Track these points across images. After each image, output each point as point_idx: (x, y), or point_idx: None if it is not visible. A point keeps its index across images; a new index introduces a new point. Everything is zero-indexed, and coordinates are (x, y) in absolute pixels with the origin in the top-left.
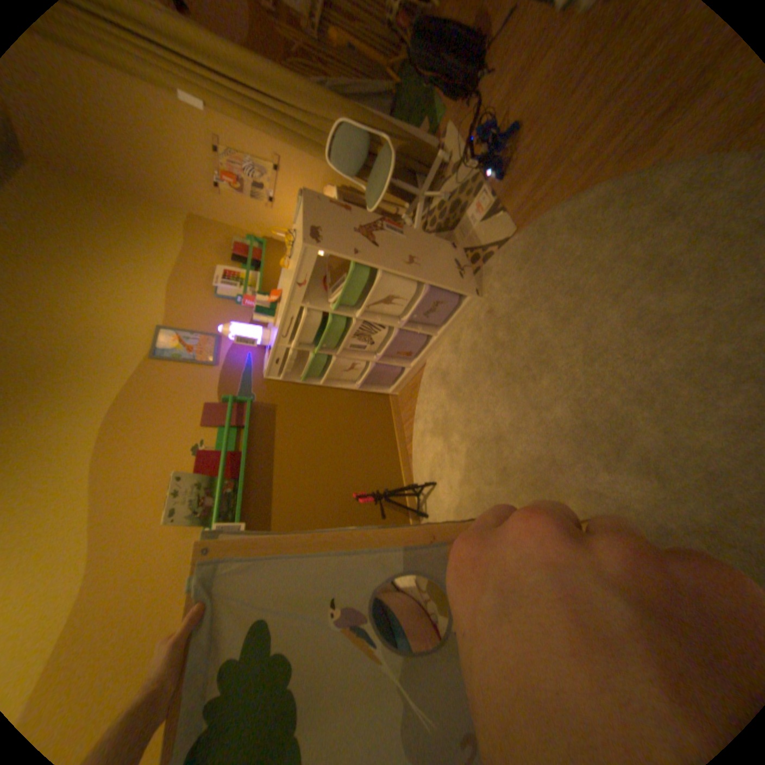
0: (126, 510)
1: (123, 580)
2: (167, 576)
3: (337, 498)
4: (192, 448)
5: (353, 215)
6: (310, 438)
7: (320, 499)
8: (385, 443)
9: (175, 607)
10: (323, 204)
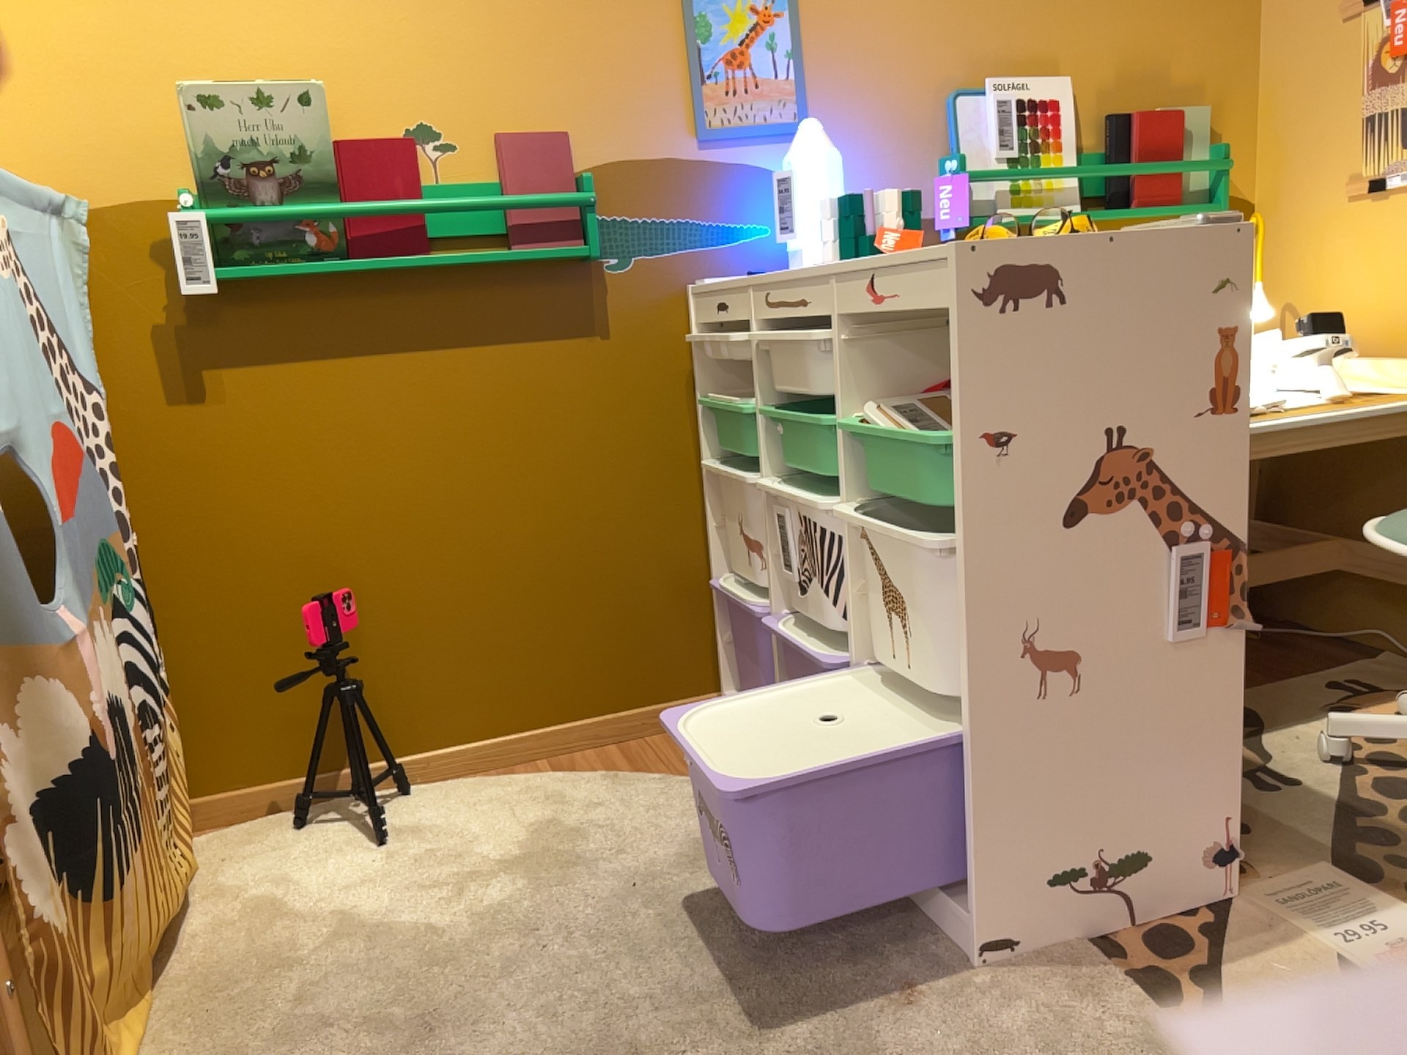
0: (233, 6)
1: (65, 38)
2: (83, 133)
3: (339, 542)
4: (423, 125)
5: (1184, 426)
6: (515, 443)
7: (331, 491)
8: (542, 681)
9: (12, 167)
10: (1185, 307)
